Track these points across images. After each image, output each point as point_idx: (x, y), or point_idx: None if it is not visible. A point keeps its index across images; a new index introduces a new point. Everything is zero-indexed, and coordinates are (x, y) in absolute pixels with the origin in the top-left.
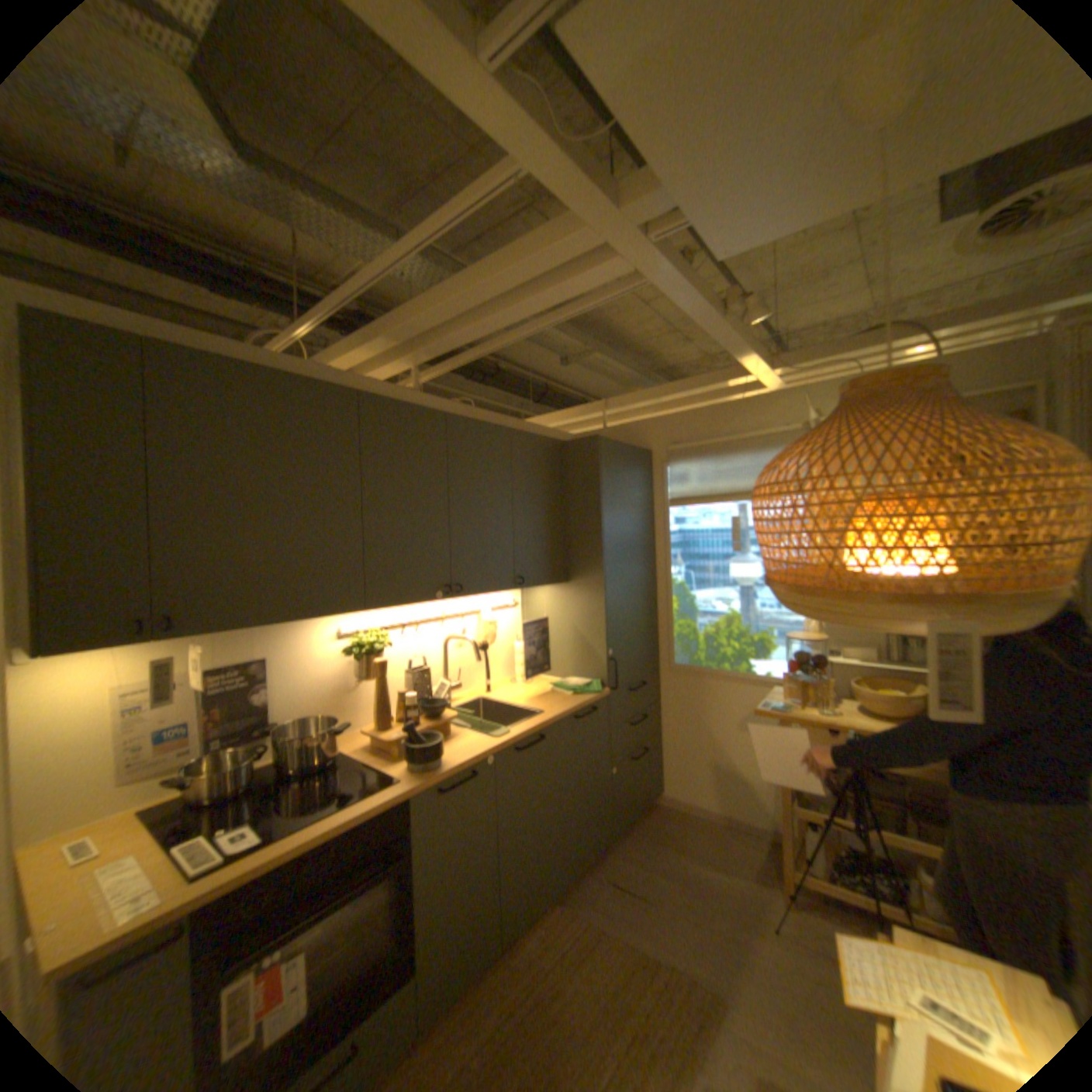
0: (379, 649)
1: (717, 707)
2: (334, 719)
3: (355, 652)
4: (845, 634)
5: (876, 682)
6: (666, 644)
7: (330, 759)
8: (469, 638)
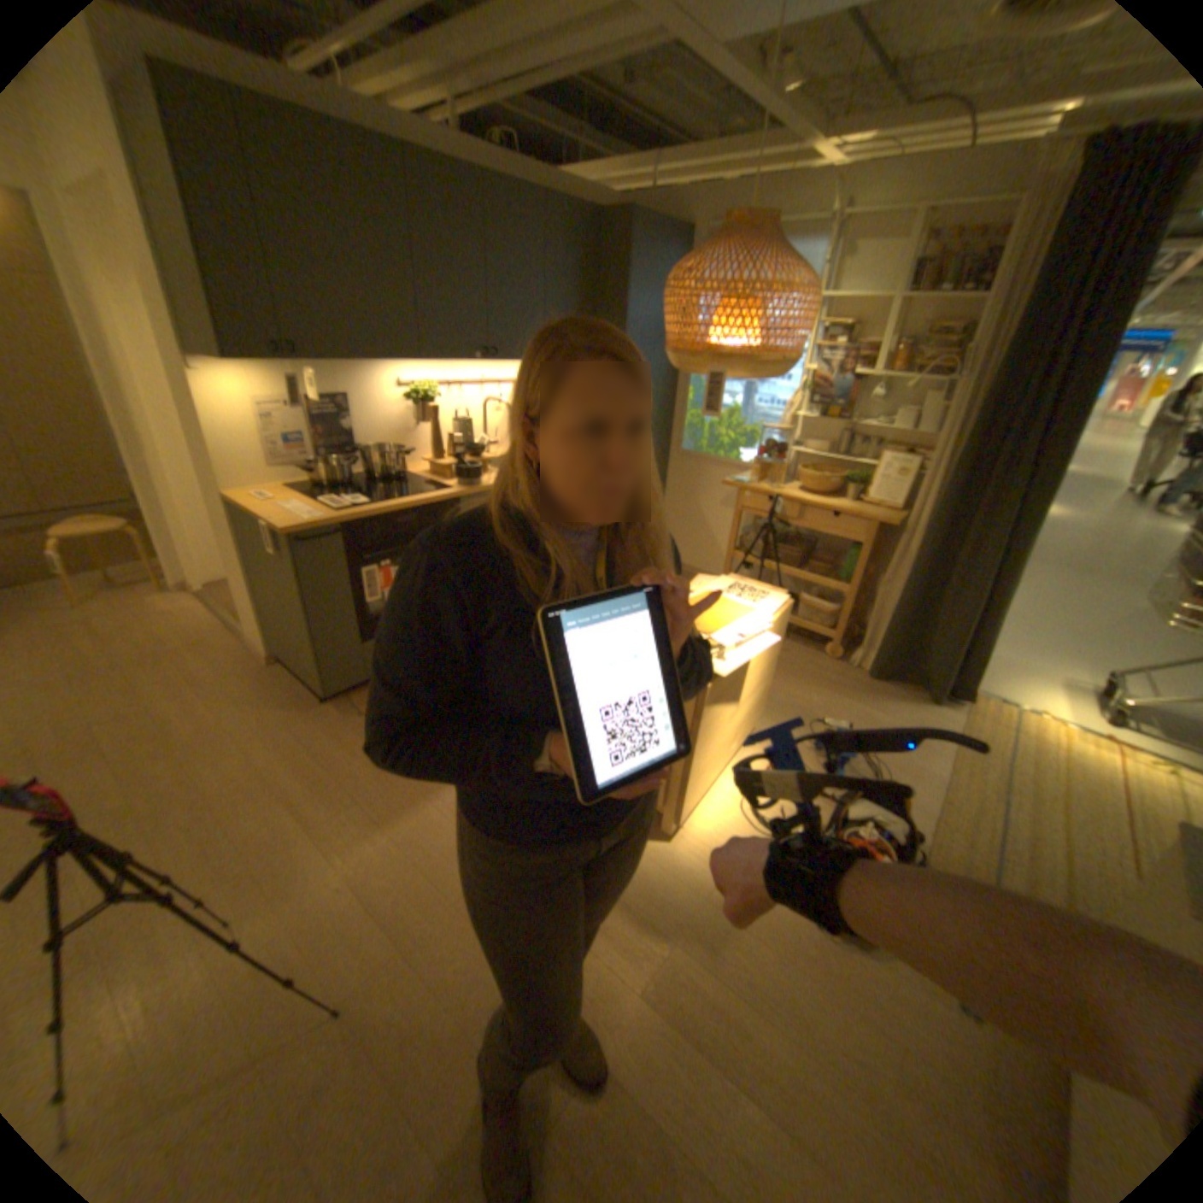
0: (429, 399)
1: (706, 487)
2: (399, 447)
3: (411, 397)
4: (813, 430)
5: (819, 468)
6: (676, 431)
7: (400, 474)
8: (502, 401)
